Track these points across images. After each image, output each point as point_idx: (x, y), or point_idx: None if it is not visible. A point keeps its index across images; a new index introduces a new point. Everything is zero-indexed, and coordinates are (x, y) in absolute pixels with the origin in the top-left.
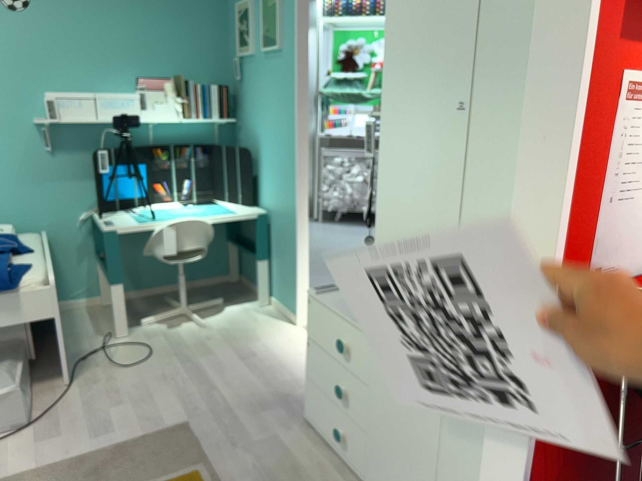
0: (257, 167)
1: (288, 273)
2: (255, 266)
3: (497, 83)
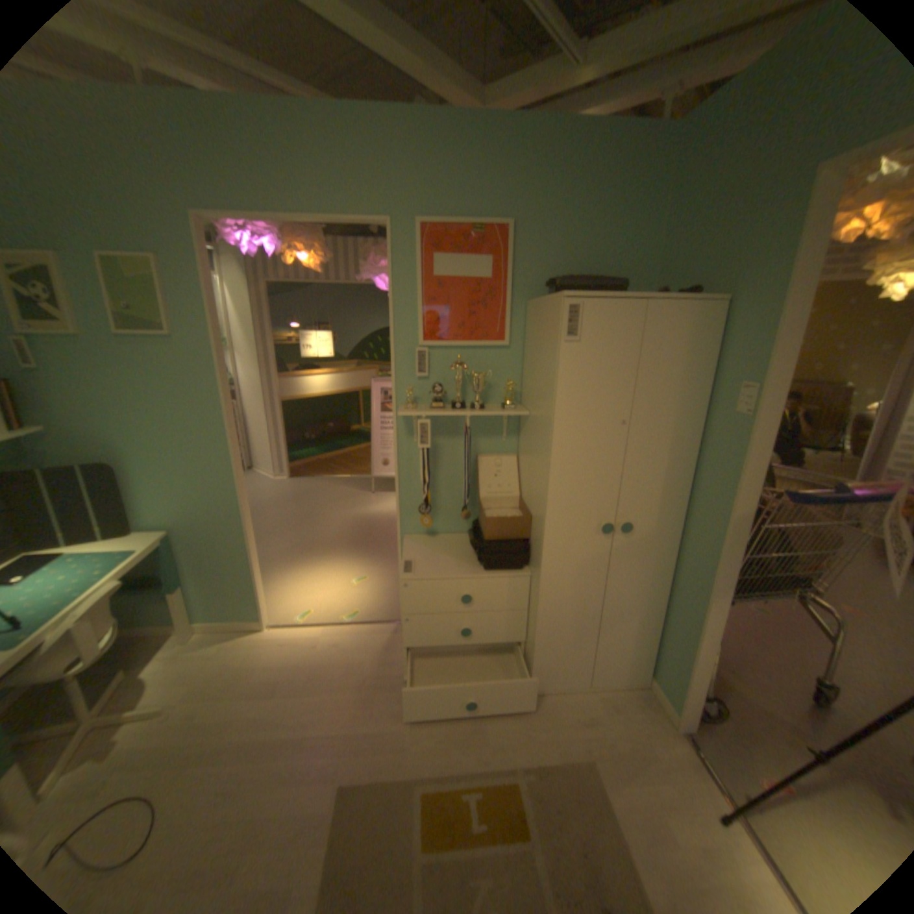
0: (116, 485)
1: (230, 585)
2: (135, 605)
3: (646, 414)
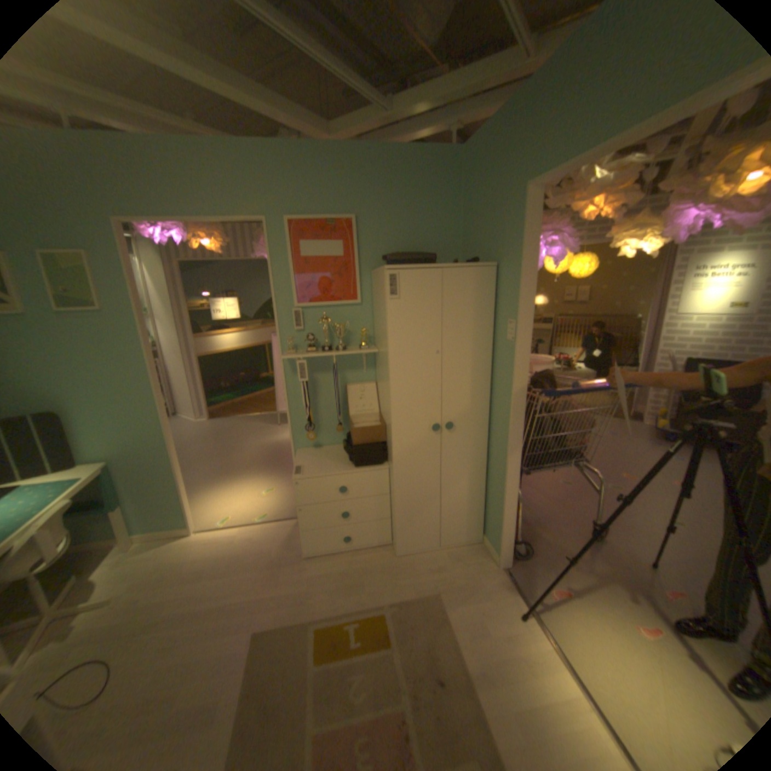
0: (63, 428)
1: (161, 501)
2: (83, 524)
3: (452, 345)
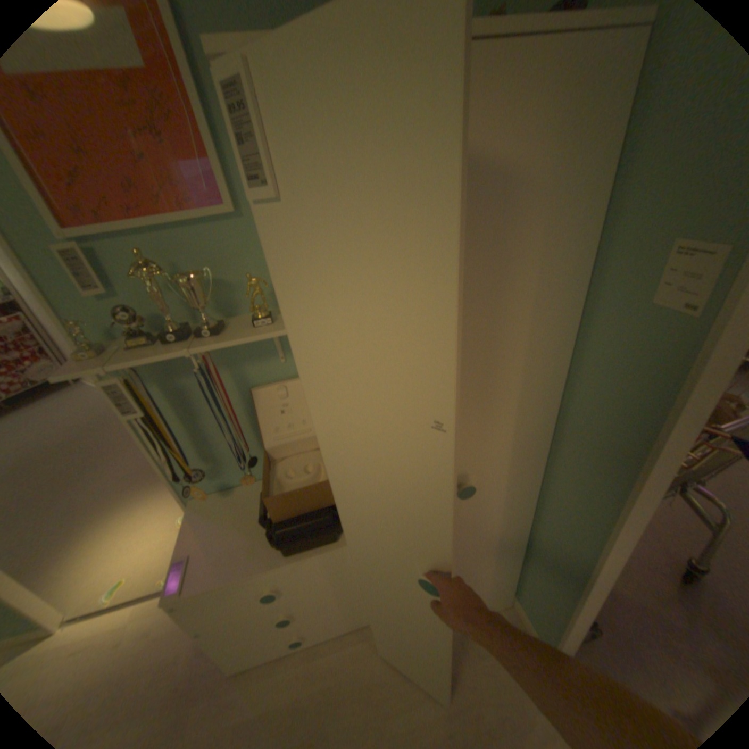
0: None
1: None
2: None
3: (480, 326)
